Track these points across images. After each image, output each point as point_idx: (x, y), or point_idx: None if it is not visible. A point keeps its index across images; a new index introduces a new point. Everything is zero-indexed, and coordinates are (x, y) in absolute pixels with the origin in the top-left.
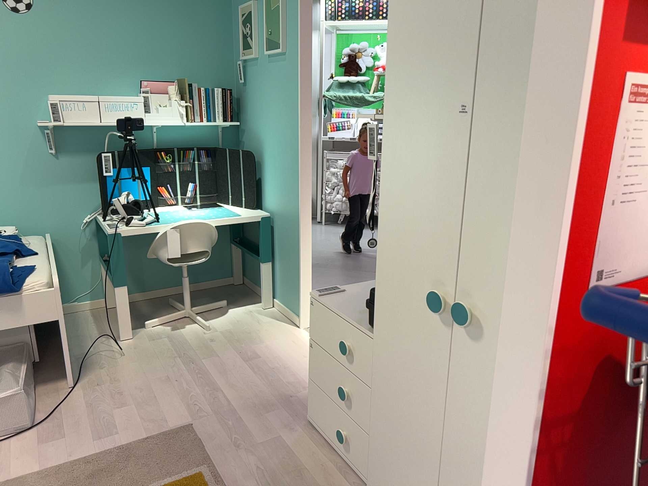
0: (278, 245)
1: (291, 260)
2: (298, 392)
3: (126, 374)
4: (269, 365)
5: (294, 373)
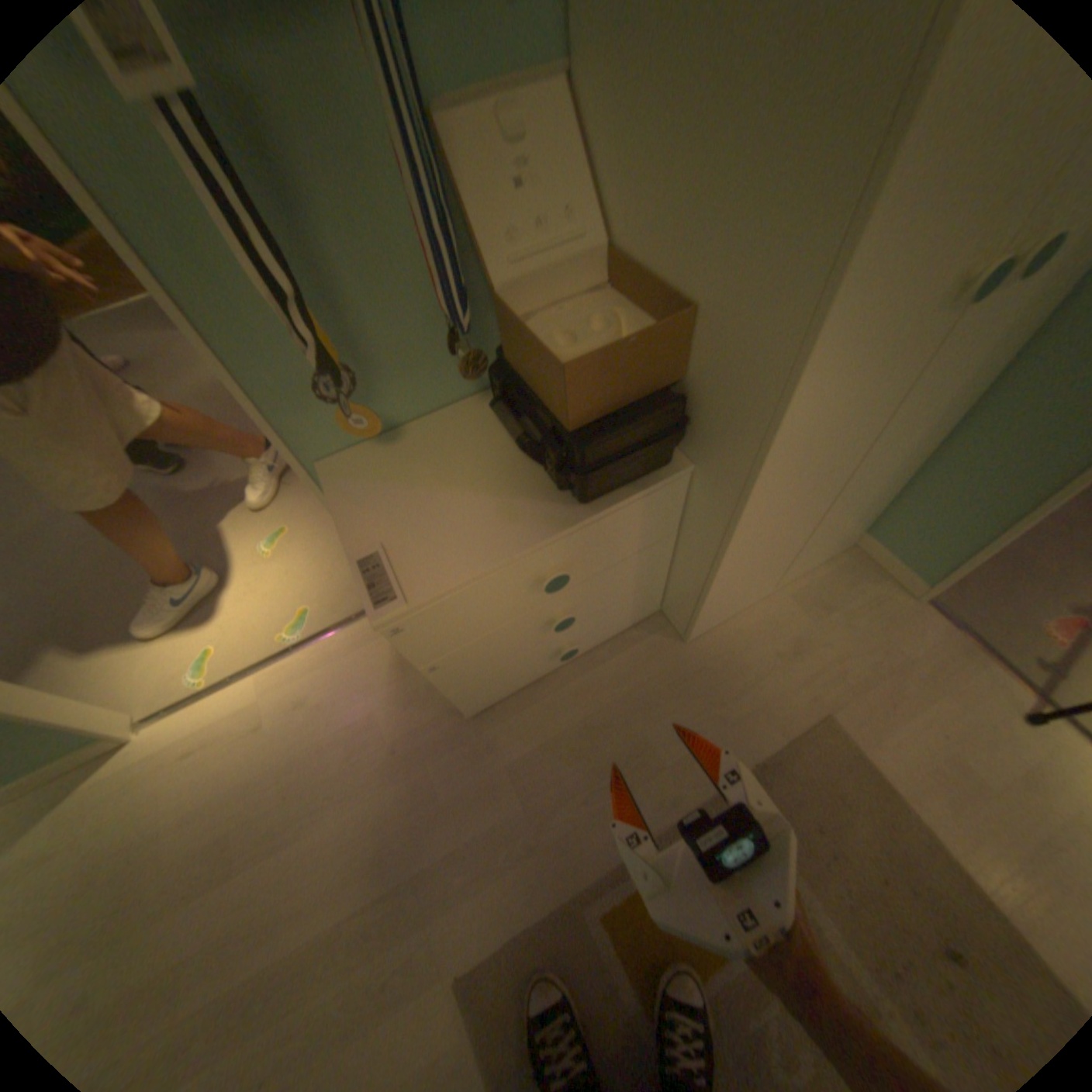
0: None
1: None
2: (380, 739)
3: None
4: (263, 810)
5: (310, 749)
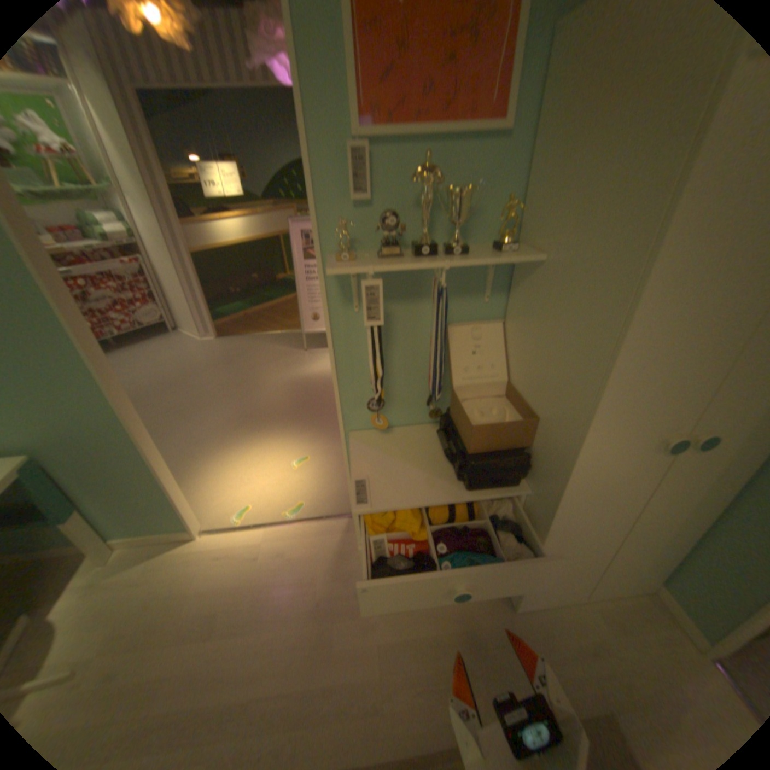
0: (77, 482)
1: (130, 485)
2: (314, 594)
3: None
4: (240, 607)
5: (276, 583)
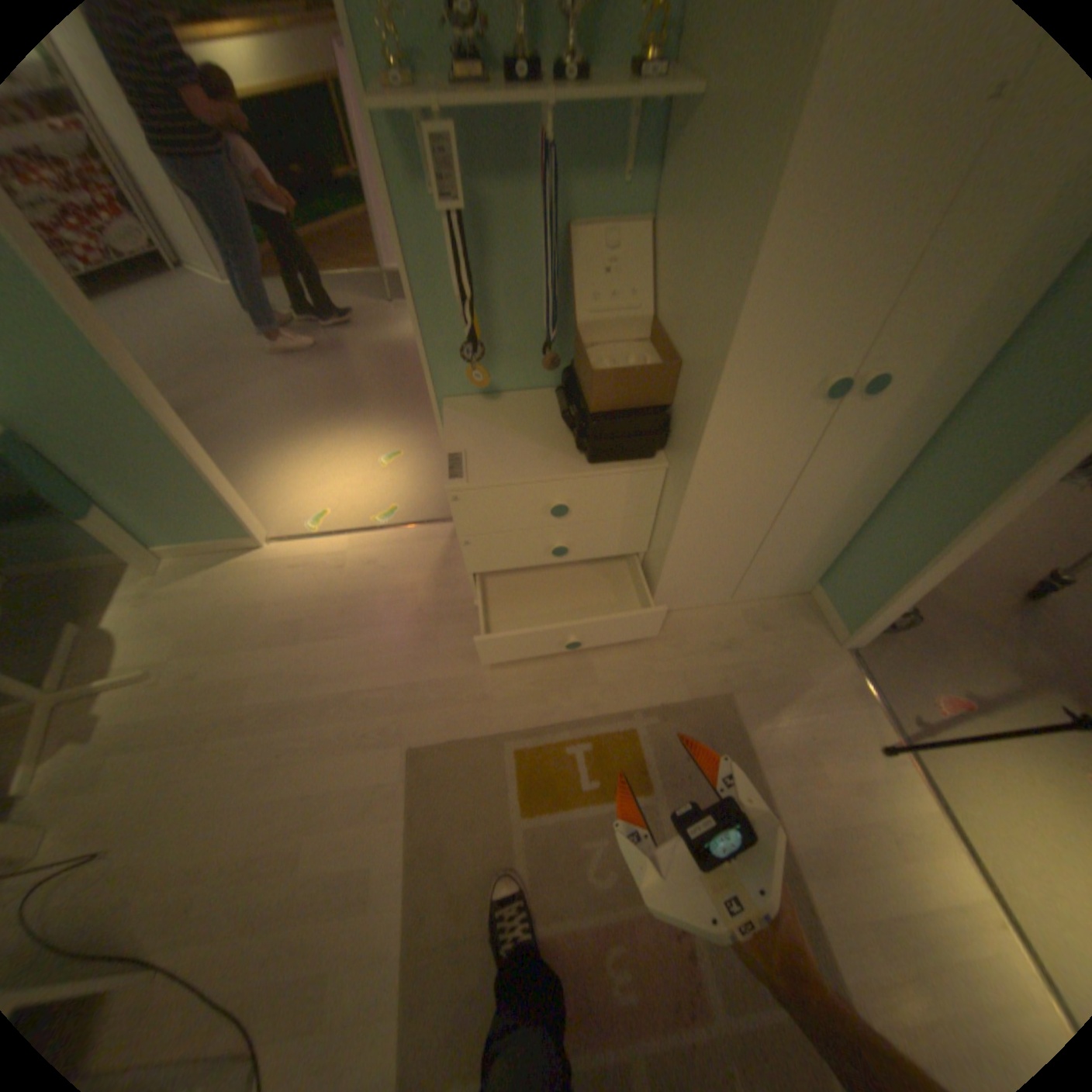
0: (87, 469)
1: (160, 474)
2: (415, 600)
3: (190, 848)
4: (328, 614)
5: (370, 590)
